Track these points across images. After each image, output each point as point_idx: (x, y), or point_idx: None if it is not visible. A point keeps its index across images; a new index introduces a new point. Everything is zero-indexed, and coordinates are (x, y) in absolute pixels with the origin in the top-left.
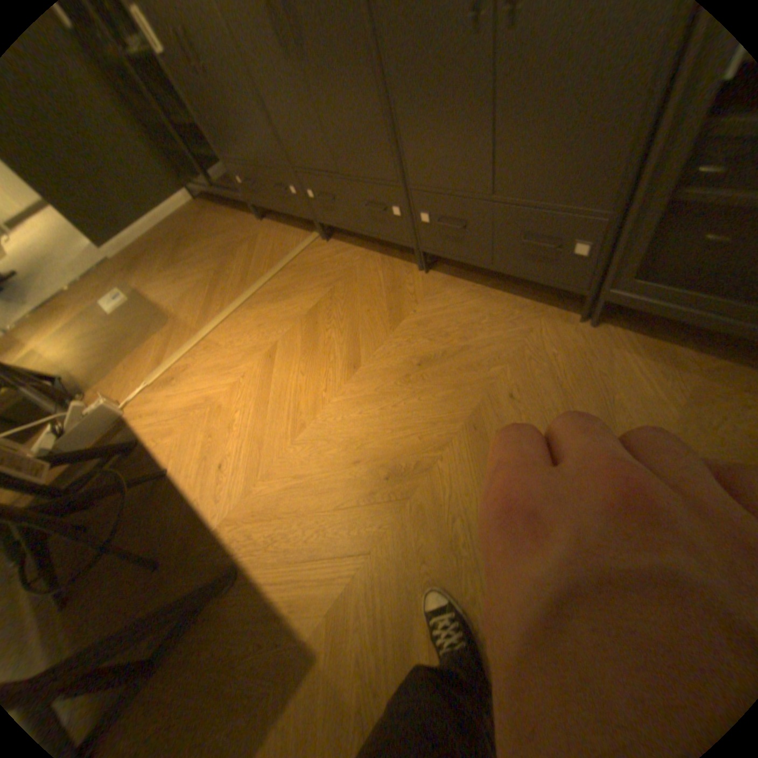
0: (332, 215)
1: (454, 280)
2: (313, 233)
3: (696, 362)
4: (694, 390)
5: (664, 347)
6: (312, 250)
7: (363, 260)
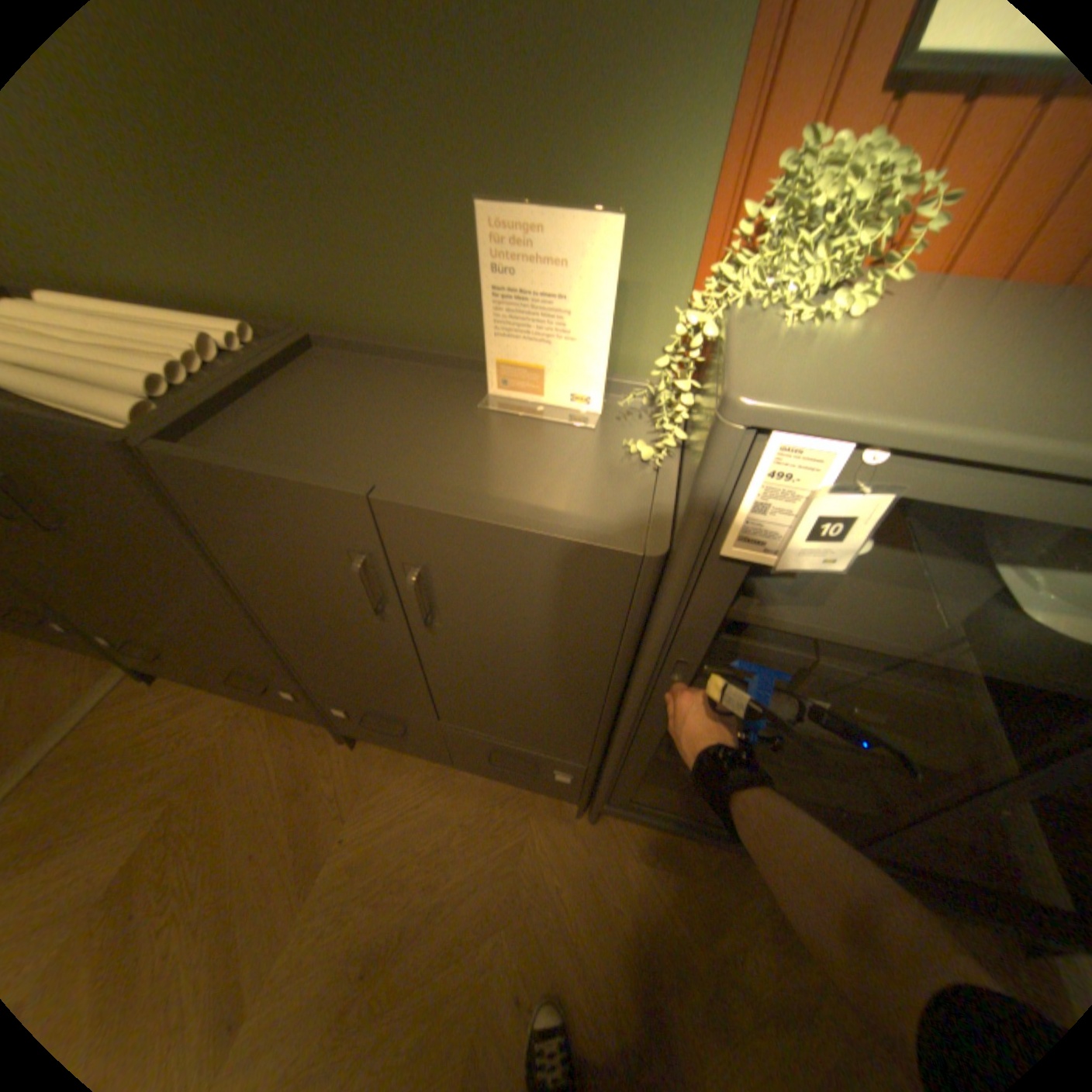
0: (154, 668)
1: (396, 756)
2: (113, 664)
3: (697, 858)
4: (705, 907)
5: (664, 839)
6: (111, 708)
7: (228, 727)
